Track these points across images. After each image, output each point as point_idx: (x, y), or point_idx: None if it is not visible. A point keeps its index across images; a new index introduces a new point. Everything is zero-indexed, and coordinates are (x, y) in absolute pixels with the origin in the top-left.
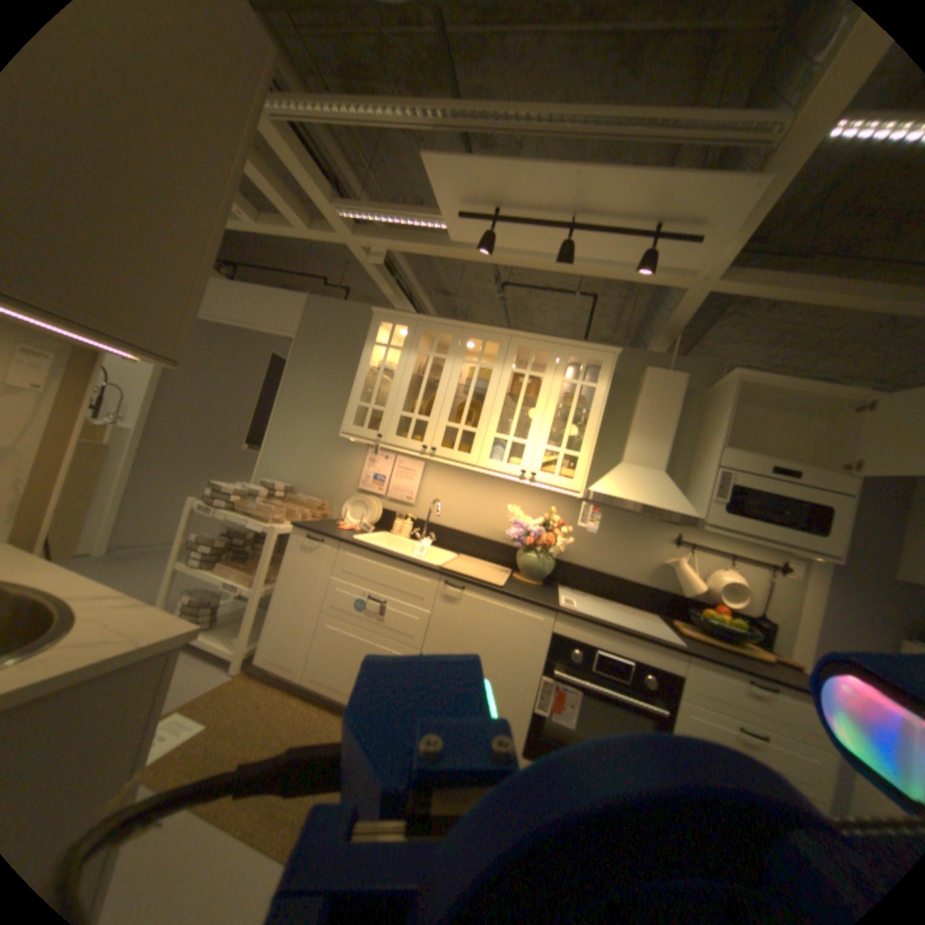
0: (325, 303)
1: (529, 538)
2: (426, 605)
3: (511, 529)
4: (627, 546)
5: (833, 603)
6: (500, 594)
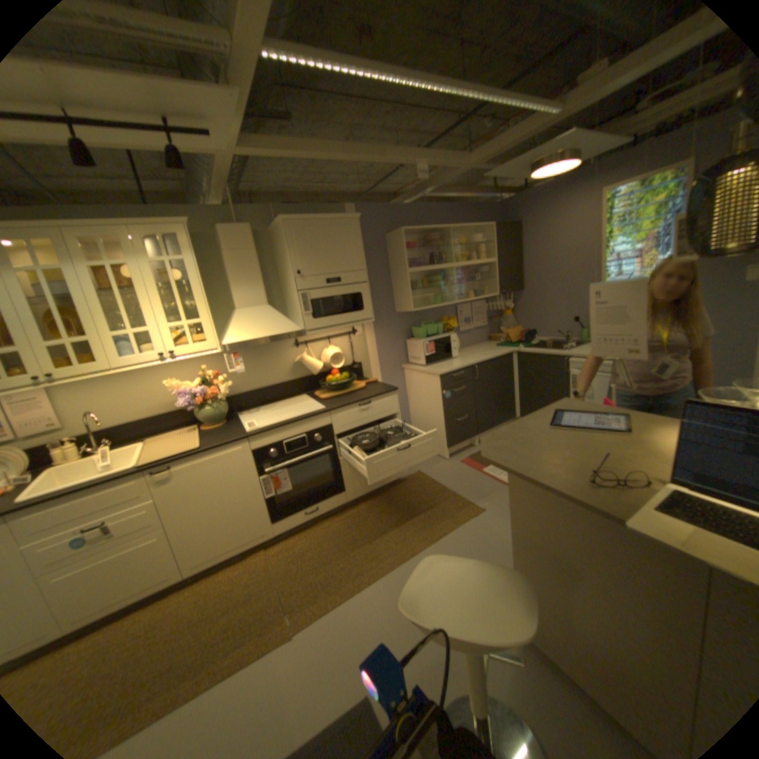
0: None
1: (198, 398)
2: (145, 500)
3: (179, 400)
4: (268, 363)
5: (378, 338)
6: (201, 454)
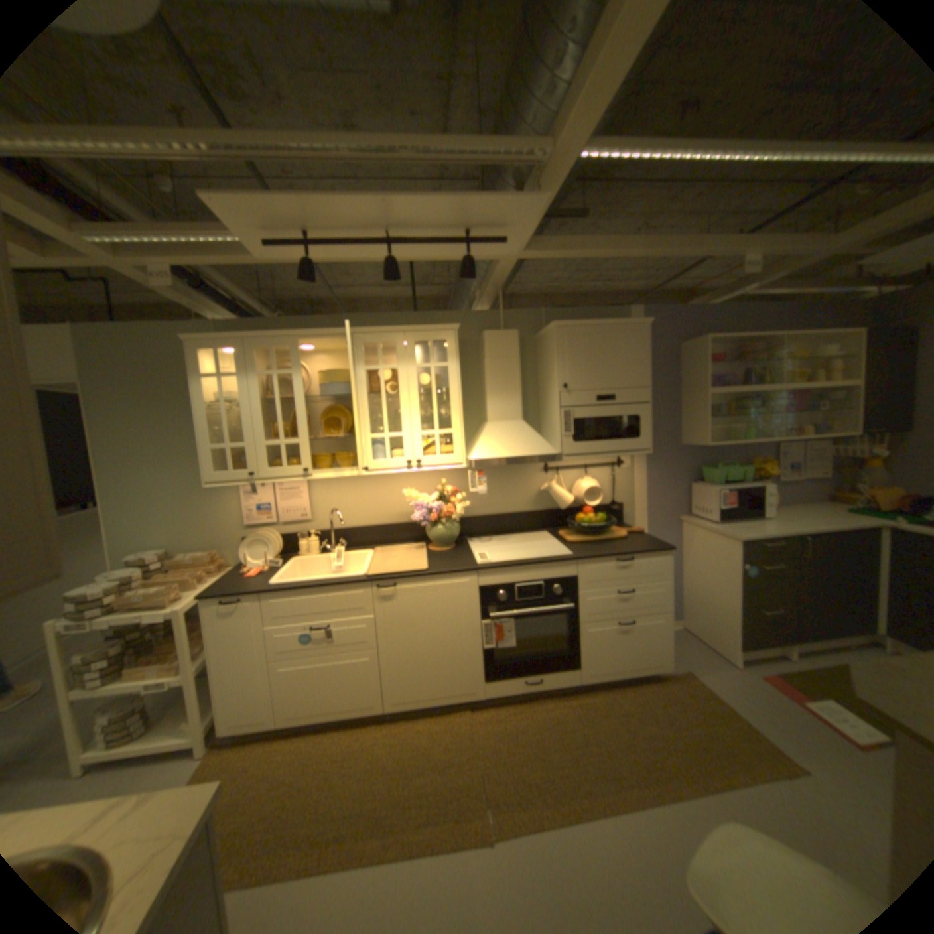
0: (103, 330)
1: (433, 514)
2: (368, 614)
3: (415, 513)
4: (511, 487)
5: (652, 475)
6: (429, 578)
